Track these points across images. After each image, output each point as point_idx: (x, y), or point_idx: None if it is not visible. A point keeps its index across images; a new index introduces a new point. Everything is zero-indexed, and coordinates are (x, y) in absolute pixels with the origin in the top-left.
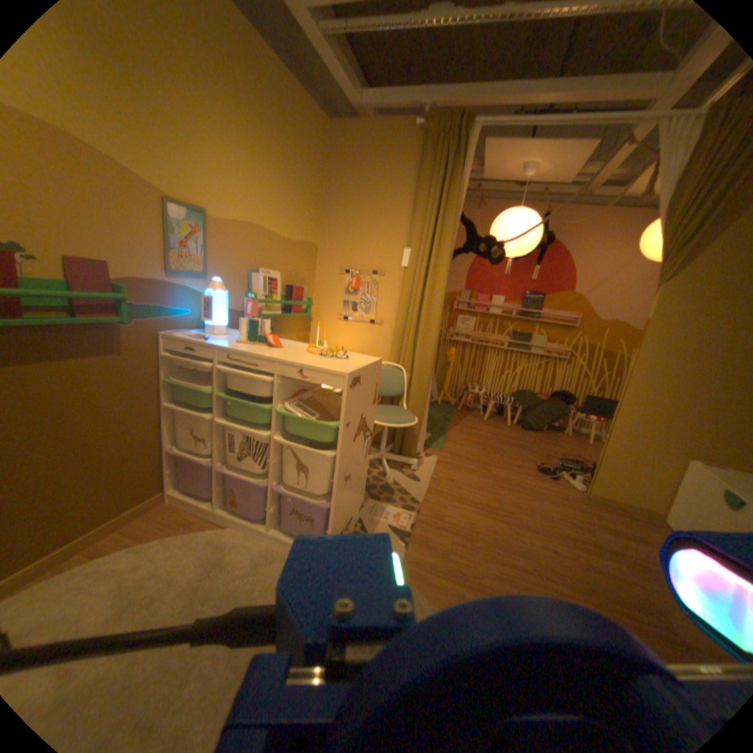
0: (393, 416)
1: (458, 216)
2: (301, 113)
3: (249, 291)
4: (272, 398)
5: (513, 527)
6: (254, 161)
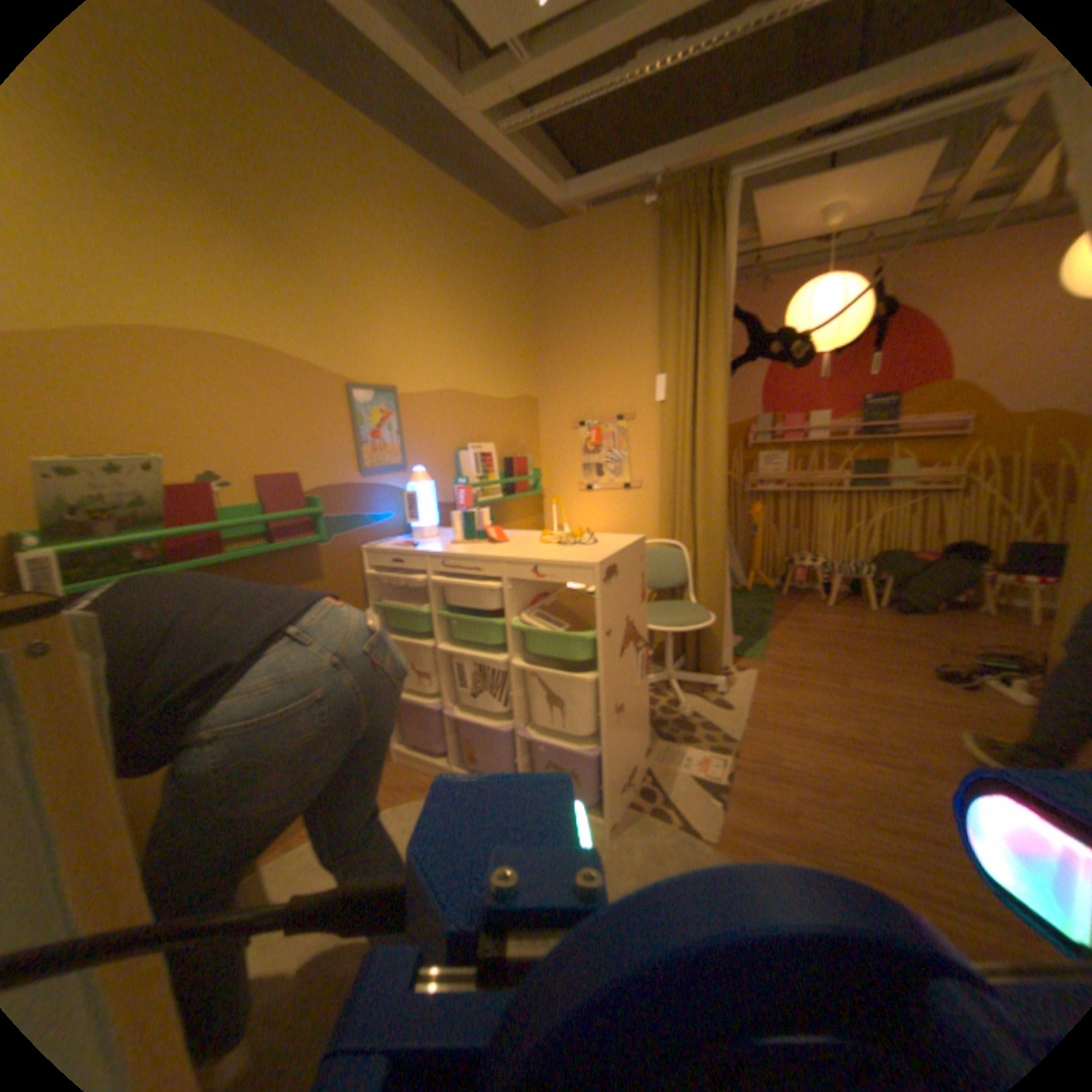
0: (676, 615)
1: (728, 311)
2: (491, 235)
3: (458, 474)
4: (504, 608)
5: (902, 772)
6: (442, 311)
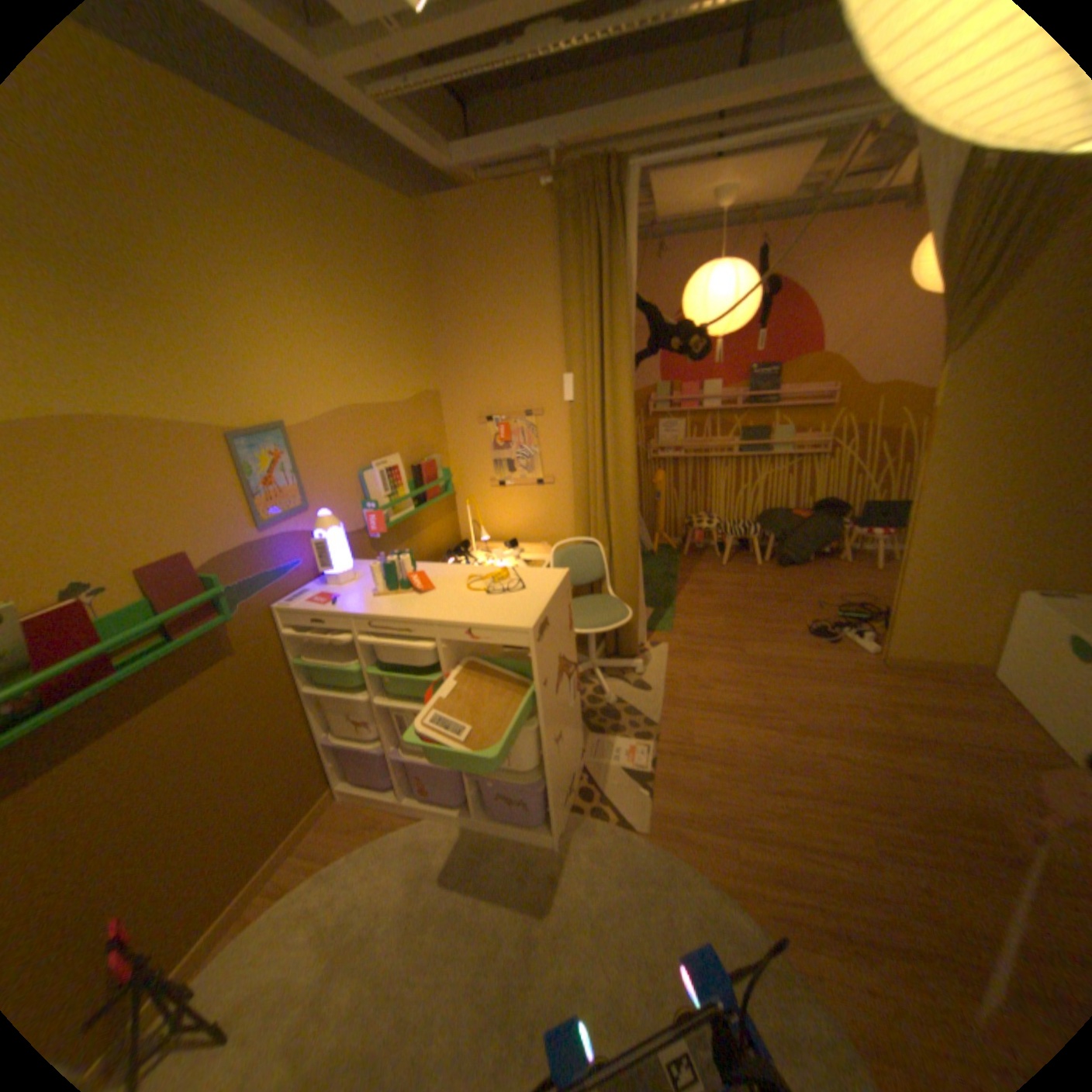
0: (598, 615)
1: (631, 313)
2: (369, 214)
3: (365, 497)
4: (438, 660)
5: (786, 733)
6: (324, 319)
